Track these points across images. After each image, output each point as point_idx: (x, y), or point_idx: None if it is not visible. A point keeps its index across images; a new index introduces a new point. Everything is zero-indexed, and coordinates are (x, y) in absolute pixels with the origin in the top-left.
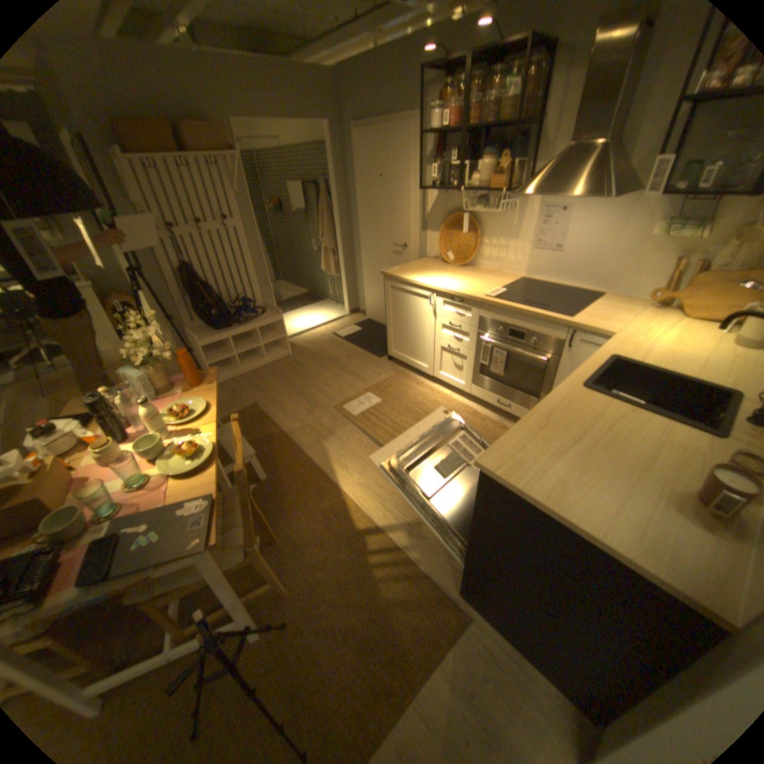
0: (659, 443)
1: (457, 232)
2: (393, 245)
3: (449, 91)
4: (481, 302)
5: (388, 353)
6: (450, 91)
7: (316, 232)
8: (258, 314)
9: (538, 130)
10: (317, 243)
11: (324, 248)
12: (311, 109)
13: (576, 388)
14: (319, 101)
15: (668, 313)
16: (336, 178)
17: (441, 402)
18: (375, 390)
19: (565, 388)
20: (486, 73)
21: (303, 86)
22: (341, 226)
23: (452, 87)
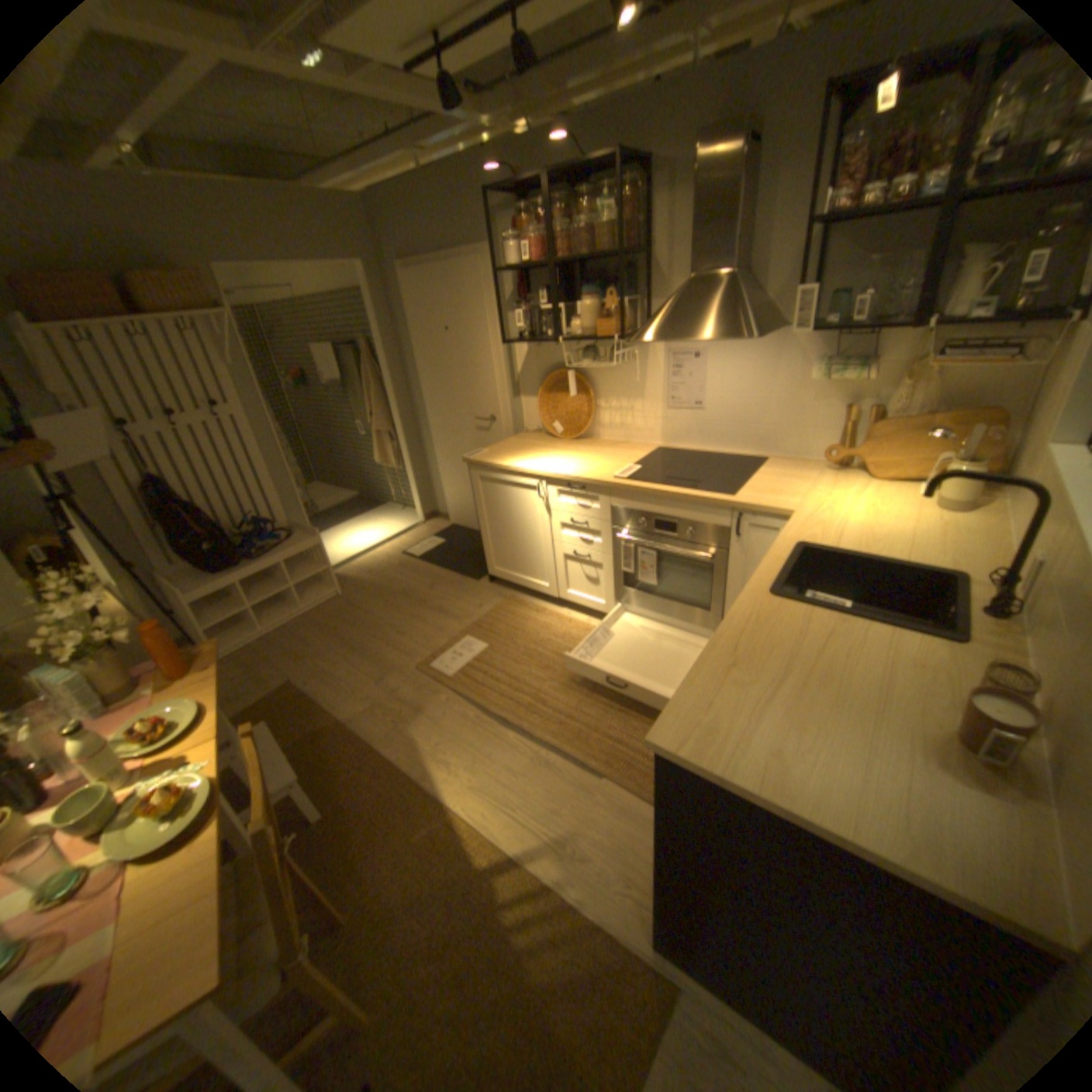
0: (889, 664)
1: (562, 395)
2: (476, 420)
3: (524, 218)
4: (610, 487)
5: (489, 572)
6: (526, 218)
7: (362, 411)
8: (281, 539)
9: (647, 262)
10: (365, 425)
11: (376, 431)
12: (336, 247)
13: (763, 598)
14: (347, 236)
15: (850, 475)
16: (382, 336)
17: (576, 635)
18: (477, 630)
19: (747, 600)
20: (569, 195)
21: (321, 219)
22: (398, 400)
23: (528, 213)
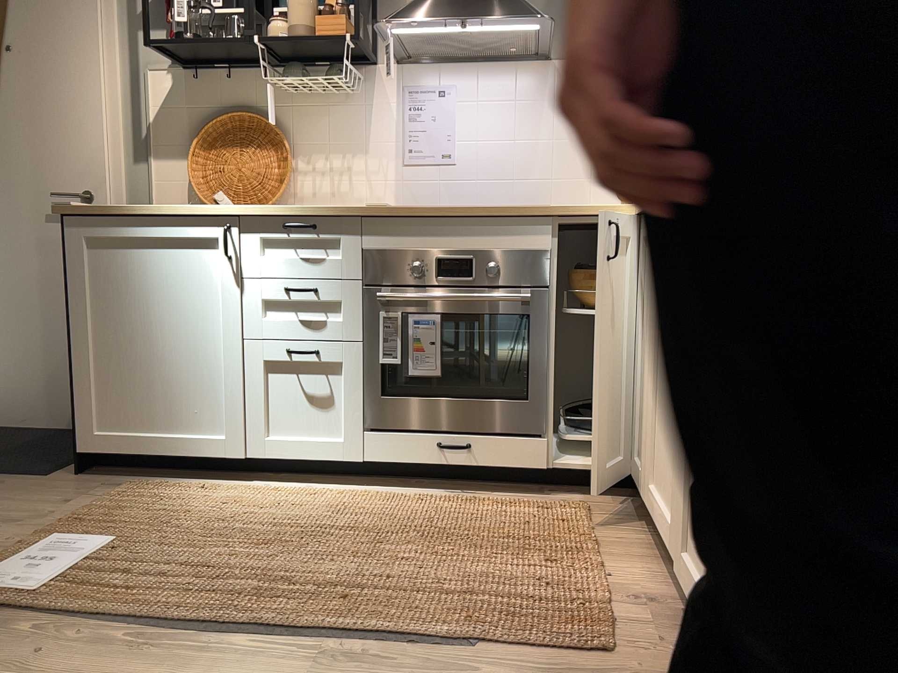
0: None
1: (233, 151)
2: (54, 196)
3: None
4: (364, 215)
5: (77, 451)
6: None
7: None
8: None
9: None
10: None
11: None
12: None
13: None
14: None
15: None
16: None
17: (300, 503)
18: (76, 528)
19: None
20: None
21: None
22: None
23: None
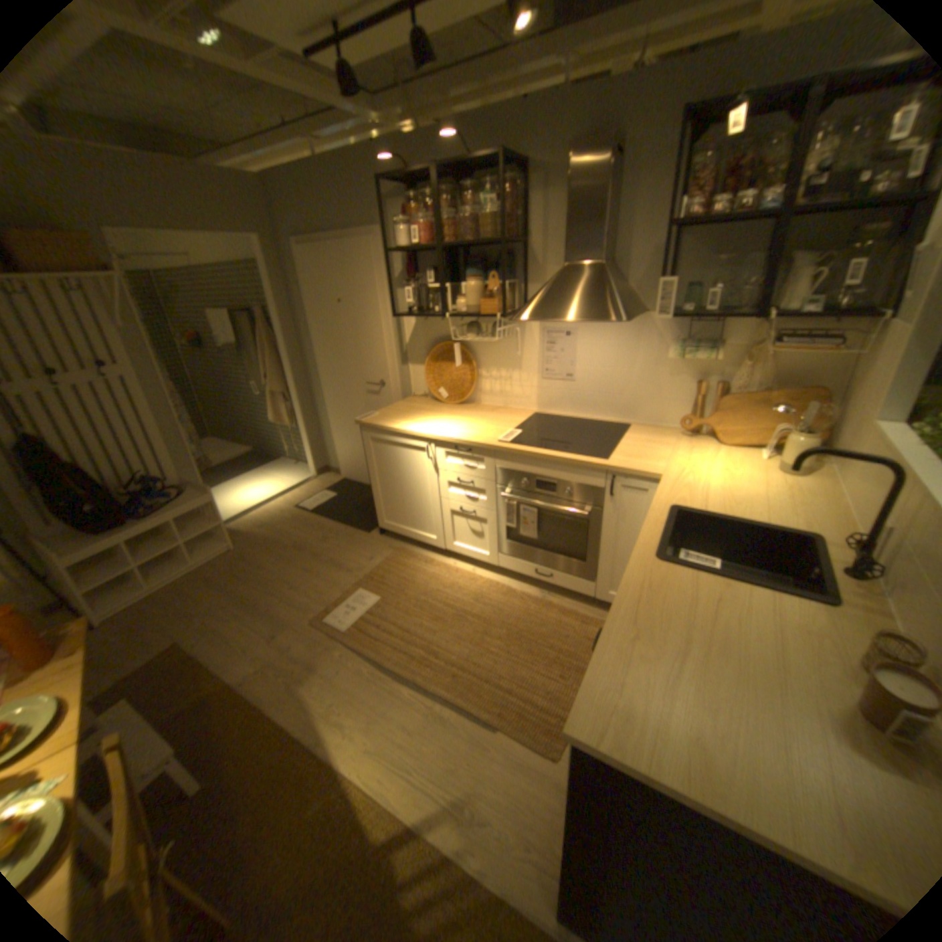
0: (777, 630)
1: (446, 365)
2: (366, 385)
3: (412, 206)
4: (494, 450)
5: (378, 526)
6: (414, 206)
7: (255, 373)
8: (170, 498)
9: (524, 251)
10: (258, 386)
11: (269, 392)
12: (232, 222)
13: (650, 562)
14: (242, 212)
15: (701, 441)
16: (276, 305)
17: (462, 585)
18: (368, 583)
19: (634, 563)
20: (454, 189)
21: (217, 195)
22: (290, 364)
23: (416, 202)
